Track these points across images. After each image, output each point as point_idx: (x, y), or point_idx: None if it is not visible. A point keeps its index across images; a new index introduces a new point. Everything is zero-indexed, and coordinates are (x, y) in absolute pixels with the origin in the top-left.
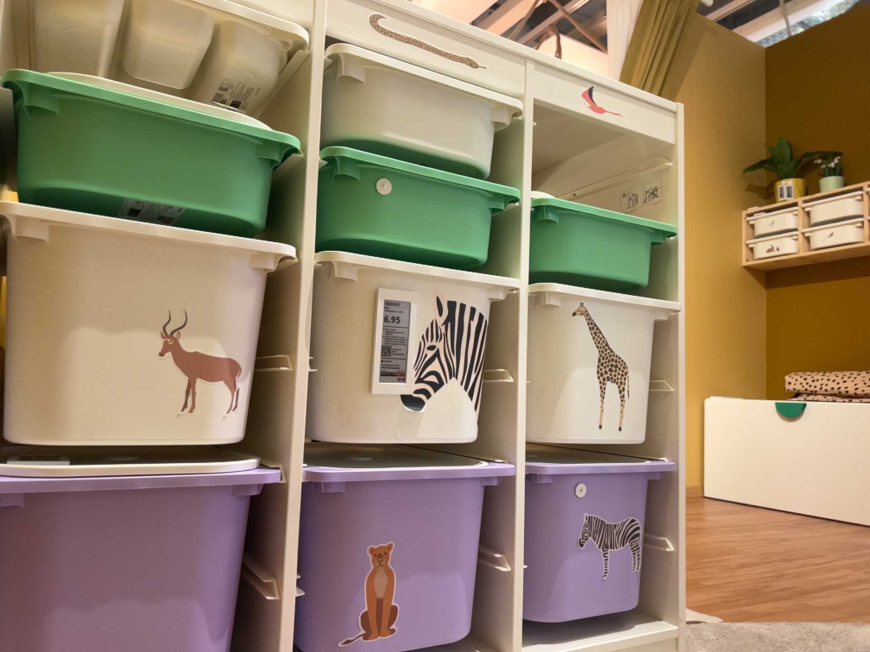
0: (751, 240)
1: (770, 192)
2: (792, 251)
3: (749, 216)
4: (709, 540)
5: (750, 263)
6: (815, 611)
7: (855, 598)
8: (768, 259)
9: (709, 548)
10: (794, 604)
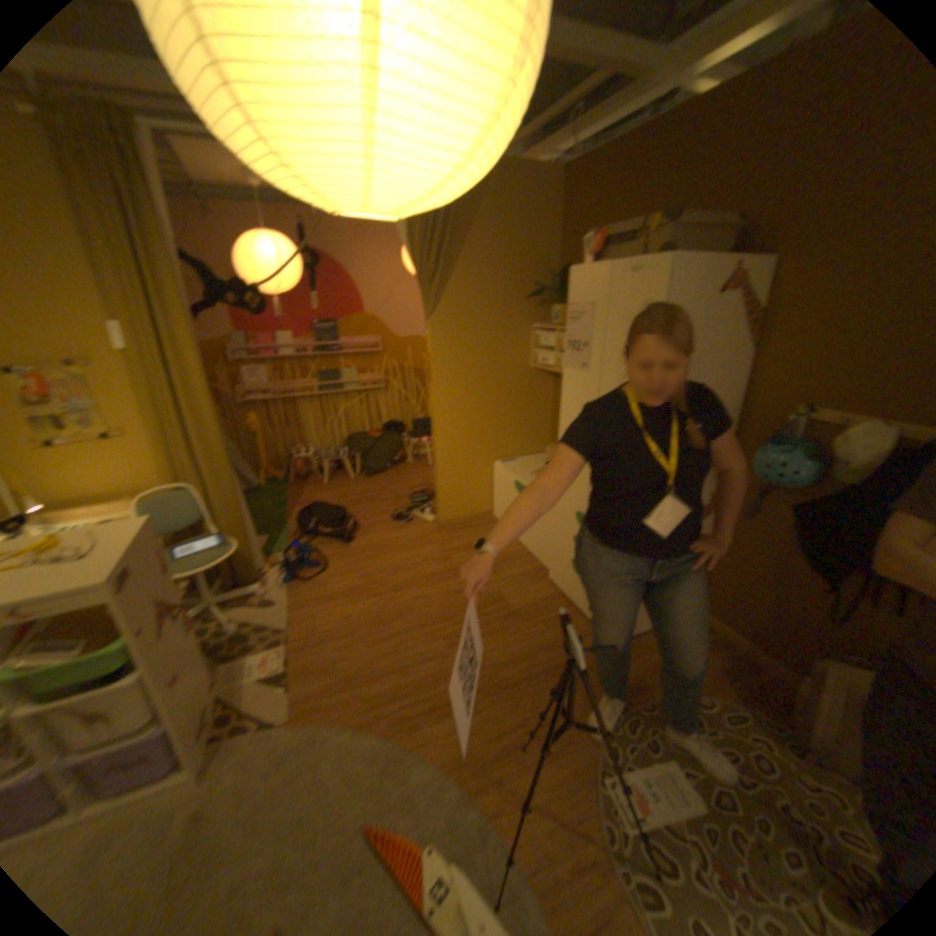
0: (537, 351)
1: (552, 312)
2: (554, 367)
3: (536, 332)
4: (409, 602)
5: (536, 368)
6: (348, 714)
7: (393, 693)
8: (544, 369)
9: (394, 617)
10: (348, 704)
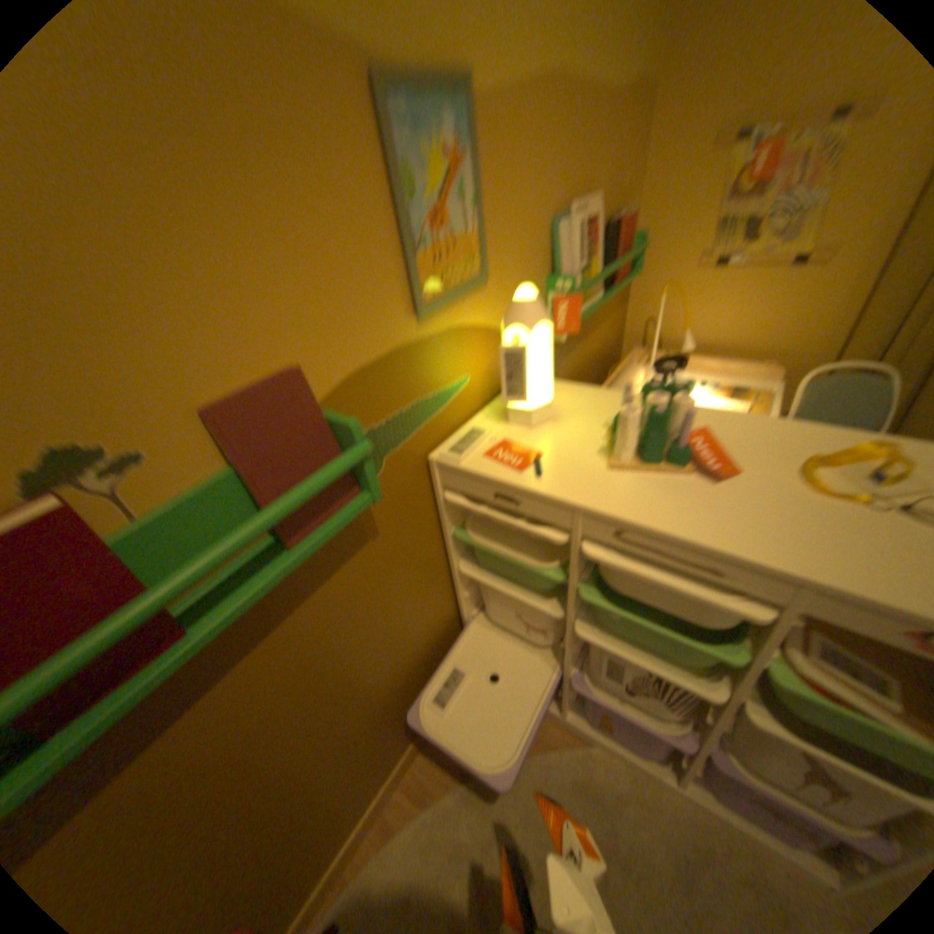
0: None
1: None
2: None
3: None
4: None
5: None
6: None
7: None
8: None
9: None
10: None
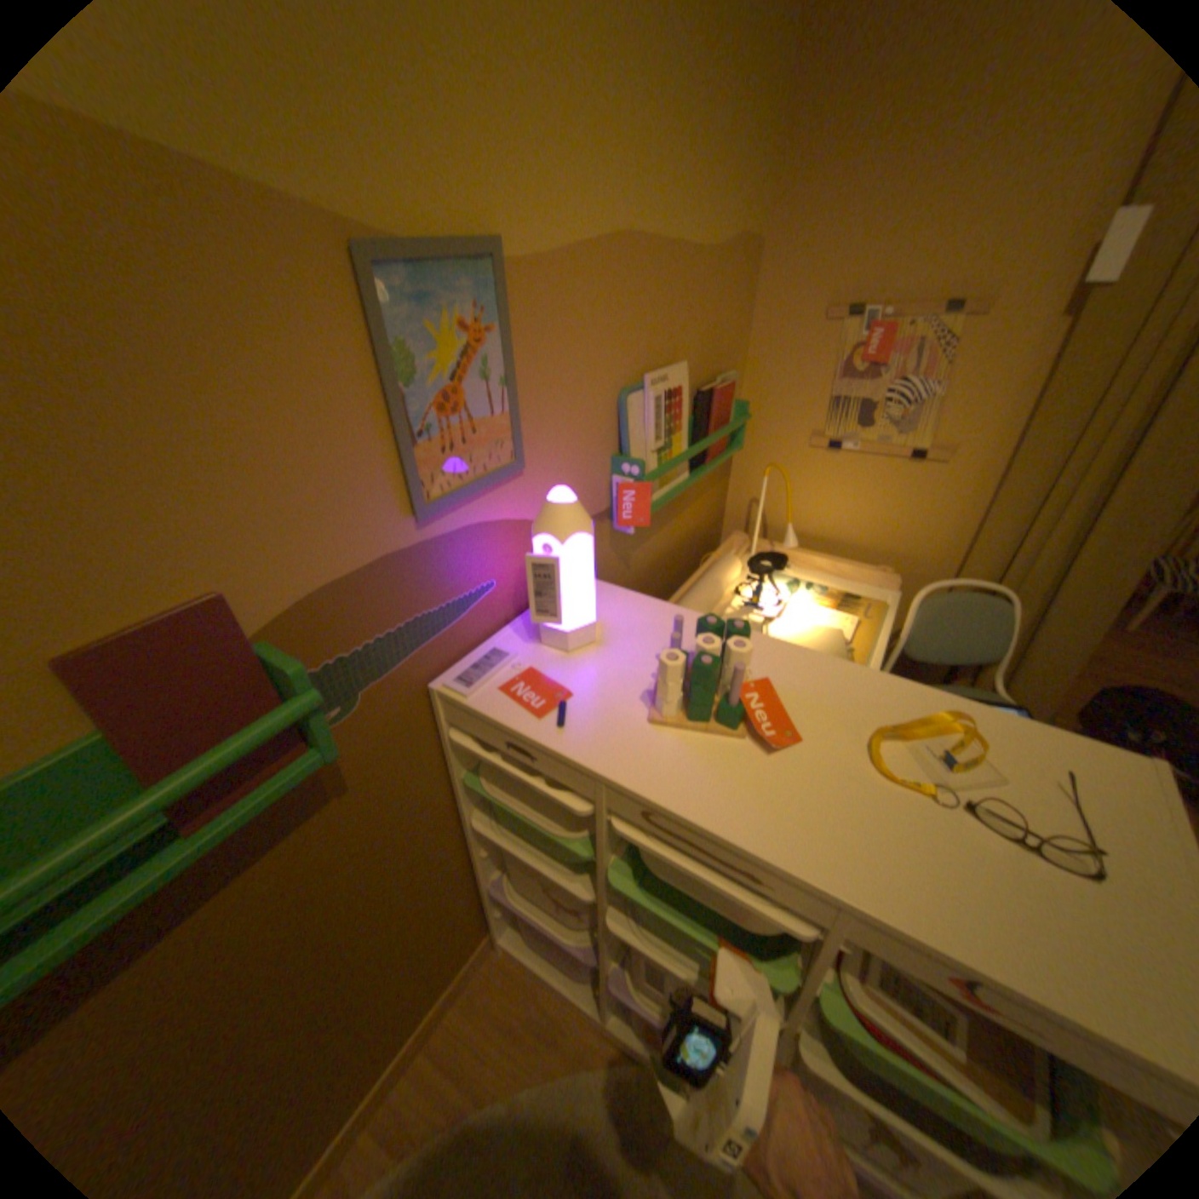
0: None
1: None
2: None
3: None
4: None
5: None
6: None
7: None
8: None
9: None
10: None
